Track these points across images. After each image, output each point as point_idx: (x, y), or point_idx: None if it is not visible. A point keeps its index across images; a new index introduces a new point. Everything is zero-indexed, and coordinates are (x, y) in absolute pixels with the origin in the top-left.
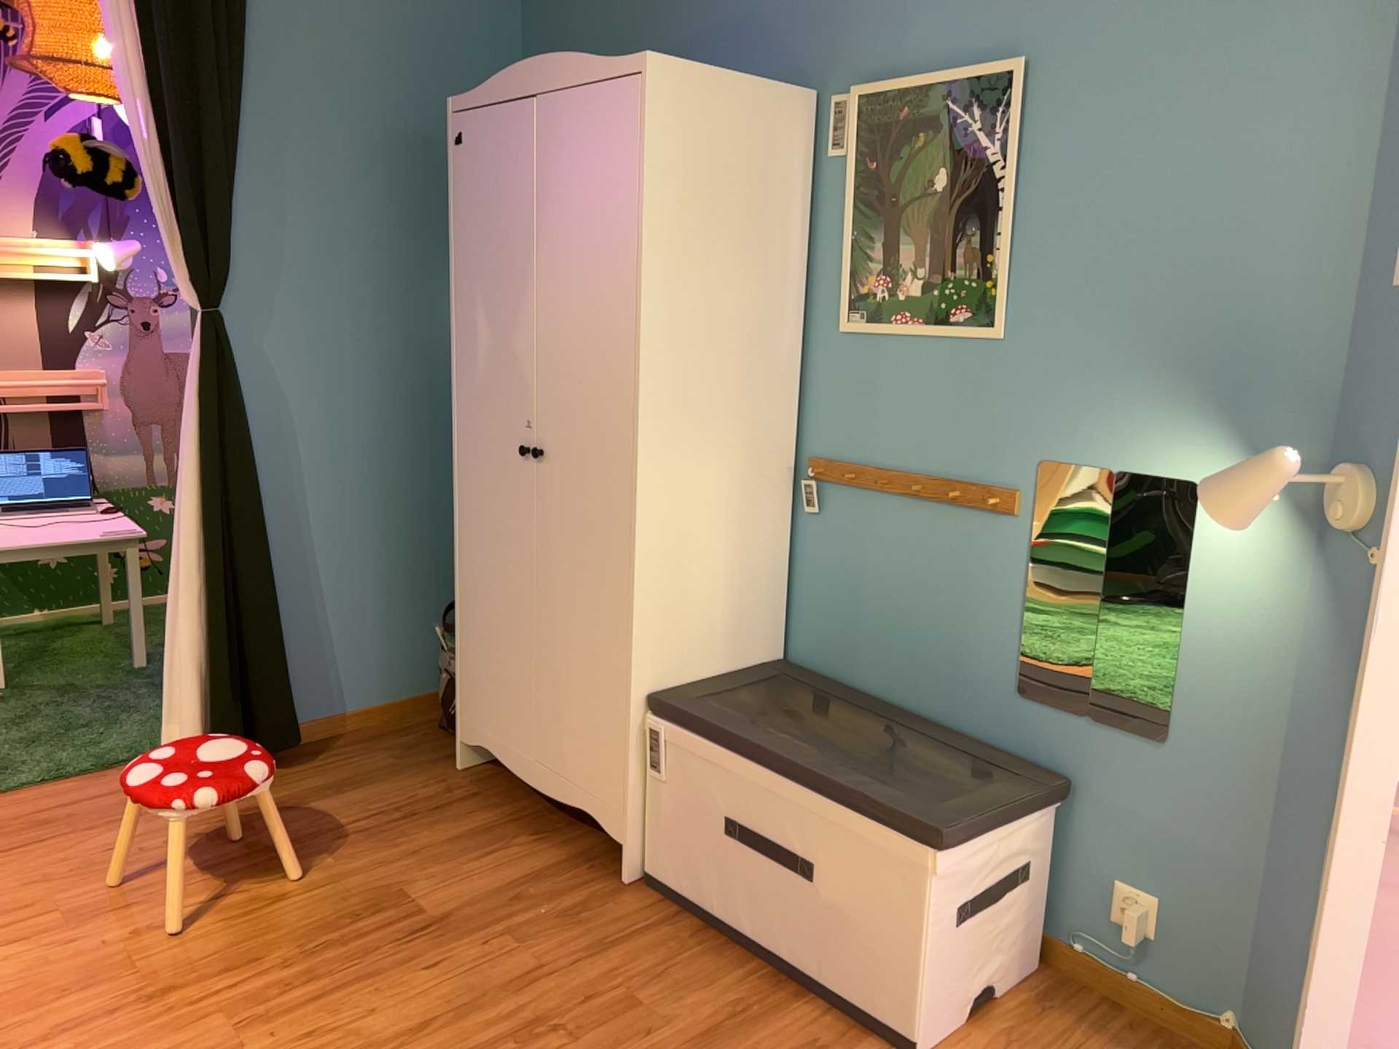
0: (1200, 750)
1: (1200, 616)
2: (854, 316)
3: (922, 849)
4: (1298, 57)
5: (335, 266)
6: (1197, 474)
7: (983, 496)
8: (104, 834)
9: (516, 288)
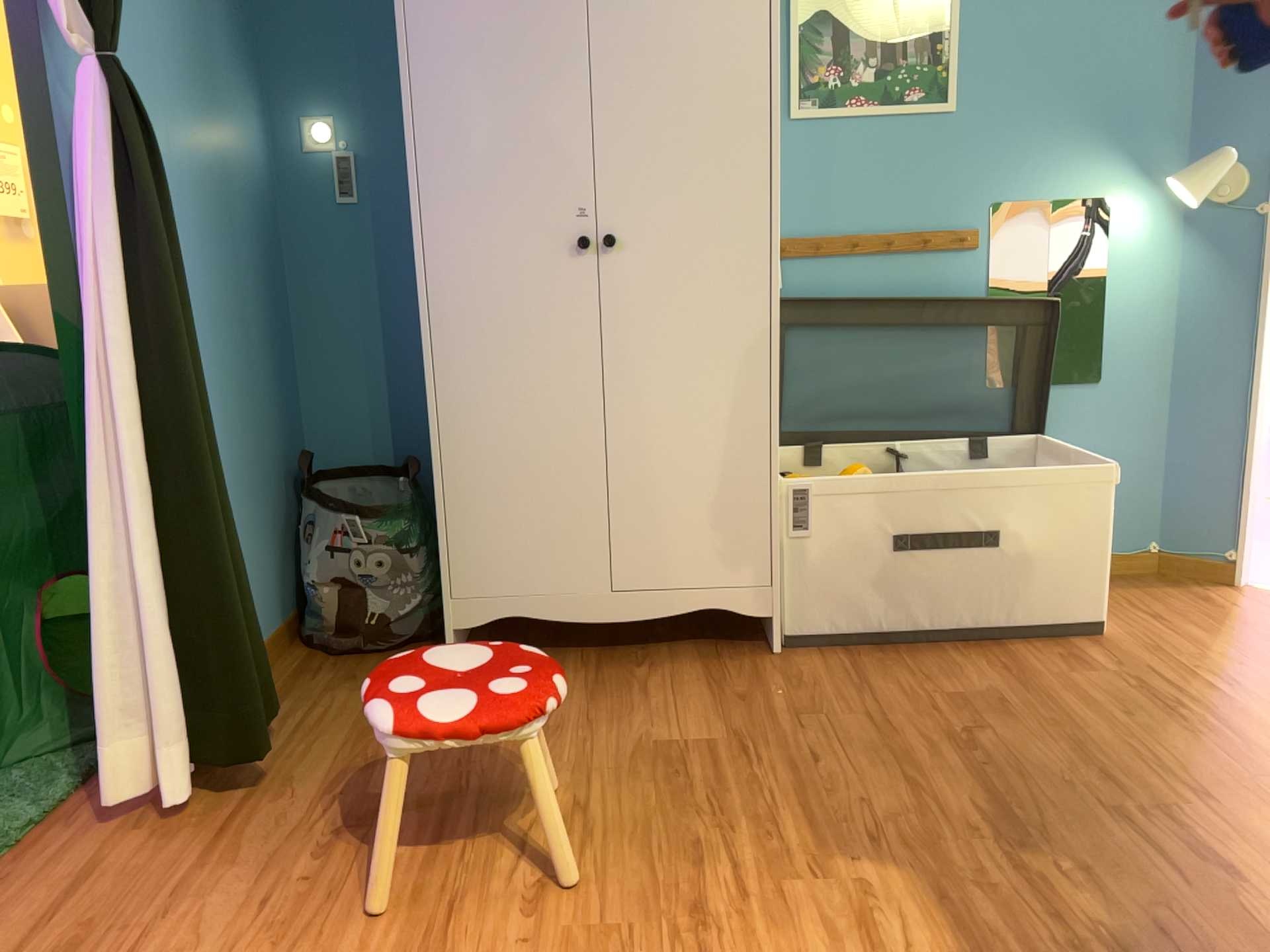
0: (1123, 379)
1: (1117, 289)
2: (803, 105)
3: (1103, 470)
4: None
5: (148, 36)
6: (1108, 192)
7: (949, 239)
8: (199, 903)
9: (548, 56)
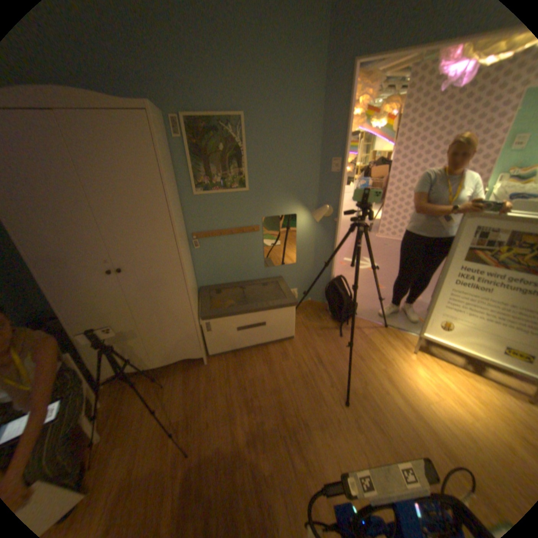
0: (301, 261)
1: (299, 239)
2: (198, 190)
3: (292, 305)
4: (306, 122)
5: None
6: (296, 212)
7: (250, 230)
8: None
9: (74, 209)
